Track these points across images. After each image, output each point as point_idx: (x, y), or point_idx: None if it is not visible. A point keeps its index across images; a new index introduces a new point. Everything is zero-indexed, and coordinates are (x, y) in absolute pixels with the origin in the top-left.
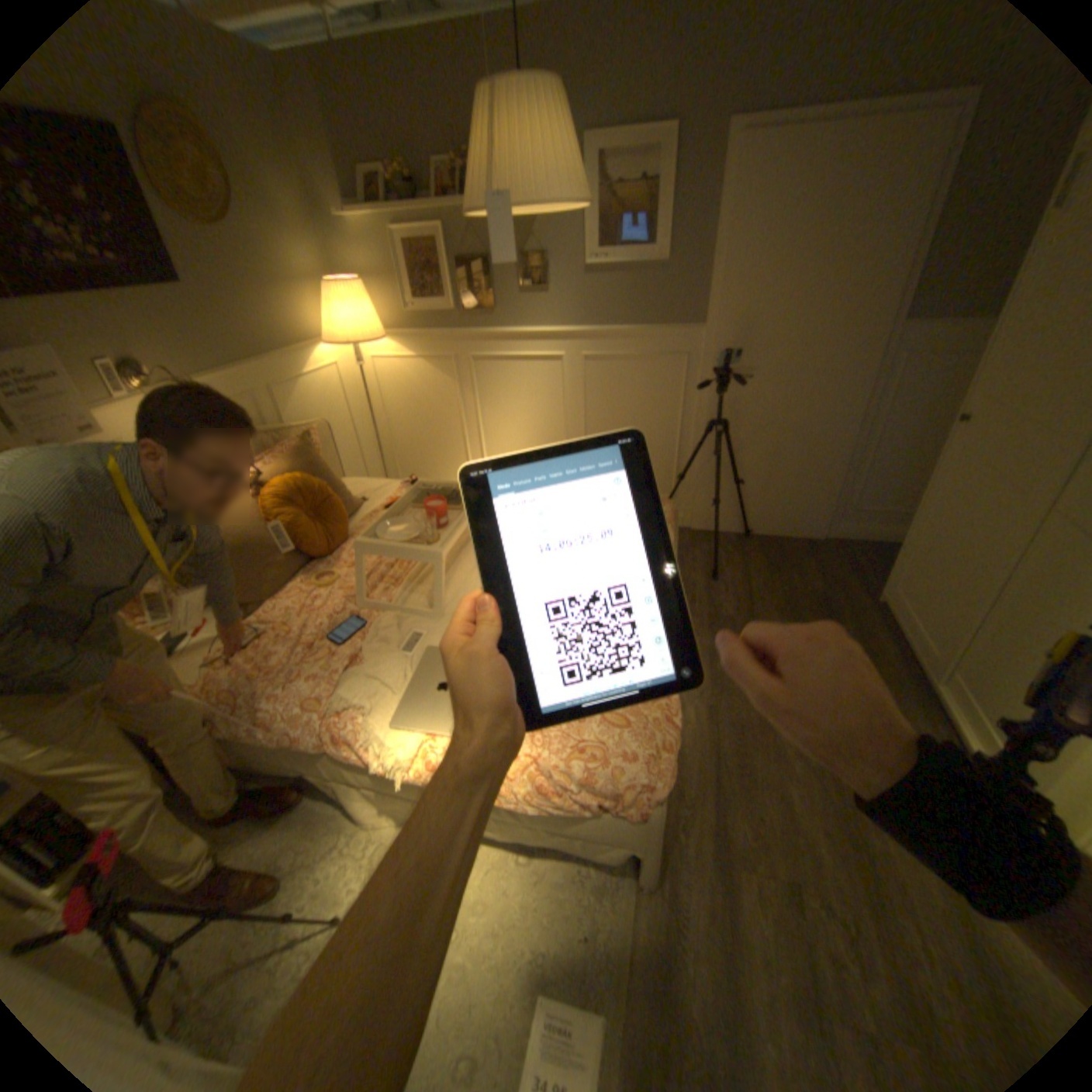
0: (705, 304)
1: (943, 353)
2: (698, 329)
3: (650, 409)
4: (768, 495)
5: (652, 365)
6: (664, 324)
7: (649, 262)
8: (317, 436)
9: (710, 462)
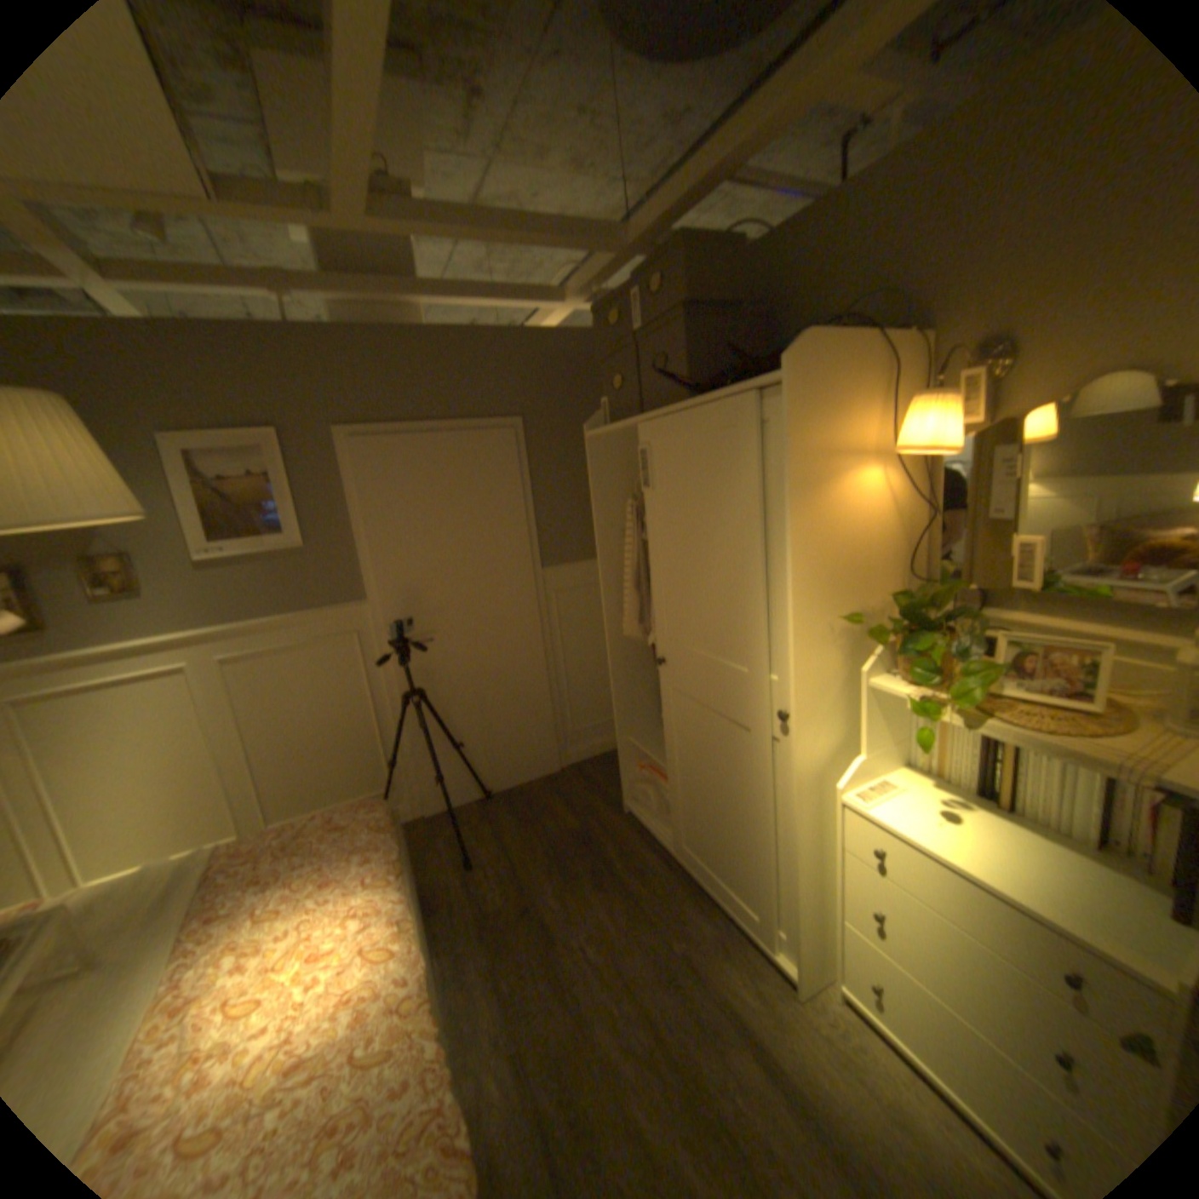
0: (360, 582)
1: (578, 590)
2: (360, 607)
3: (329, 700)
4: (492, 749)
5: (317, 652)
6: (319, 608)
7: (280, 551)
8: None
9: (419, 736)
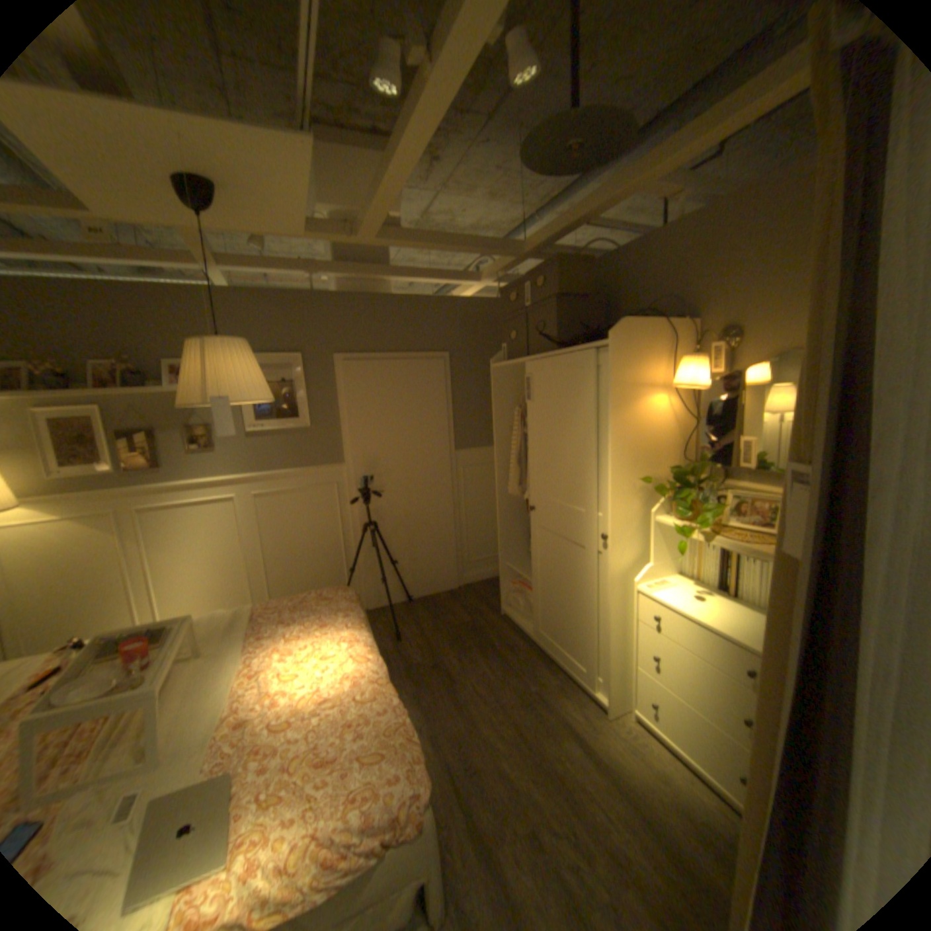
0: (341, 451)
1: (477, 466)
2: (340, 467)
3: (316, 525)
4: (414, 568)
5: (312, 494)
6: (315, 466)
7: (296, 429)
8: None
9: (369, 554)
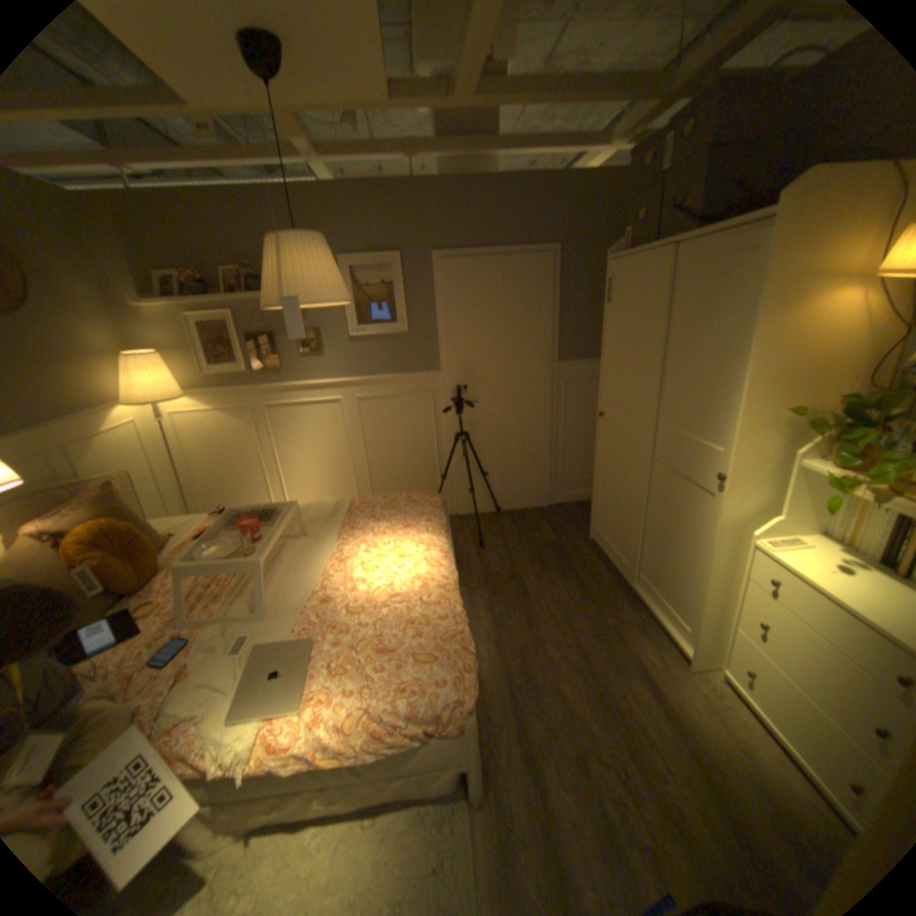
0: (437, 358)
1: (583, 379)
2: (436, 374)
3: (412, 431)
4: (505, 481)
5: (409, 400)
6: (412, 372)
7: (395, 334)
8: (118, 484)
9: (461, 463)
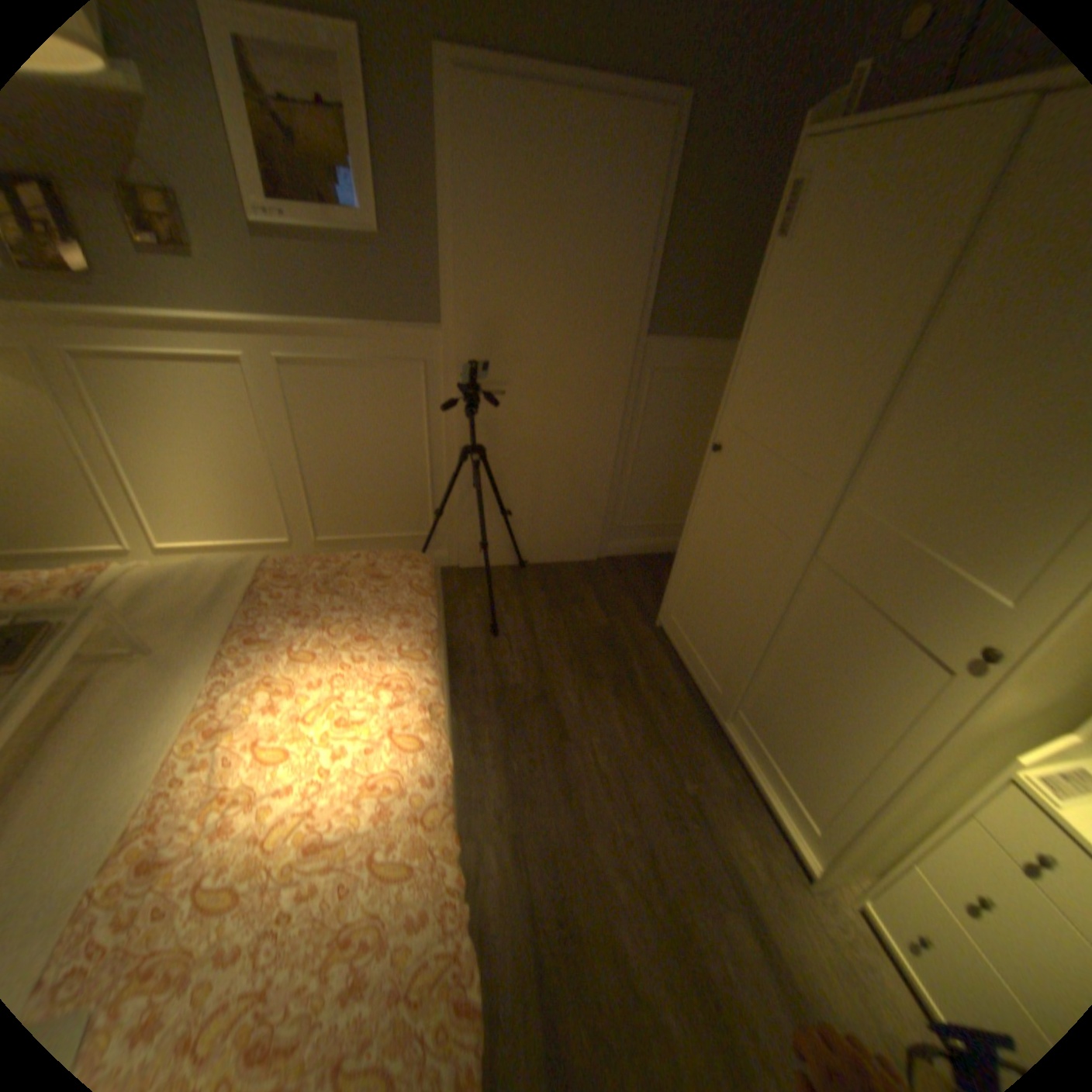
0: (436, 297)
1: (679, 371)
2: (432, 329)
3: (385, 429)
4: (537, 521)
5: (379, 372)
6: (386, 319)
7: (349, 230)
8: None
9: (469, 490)
